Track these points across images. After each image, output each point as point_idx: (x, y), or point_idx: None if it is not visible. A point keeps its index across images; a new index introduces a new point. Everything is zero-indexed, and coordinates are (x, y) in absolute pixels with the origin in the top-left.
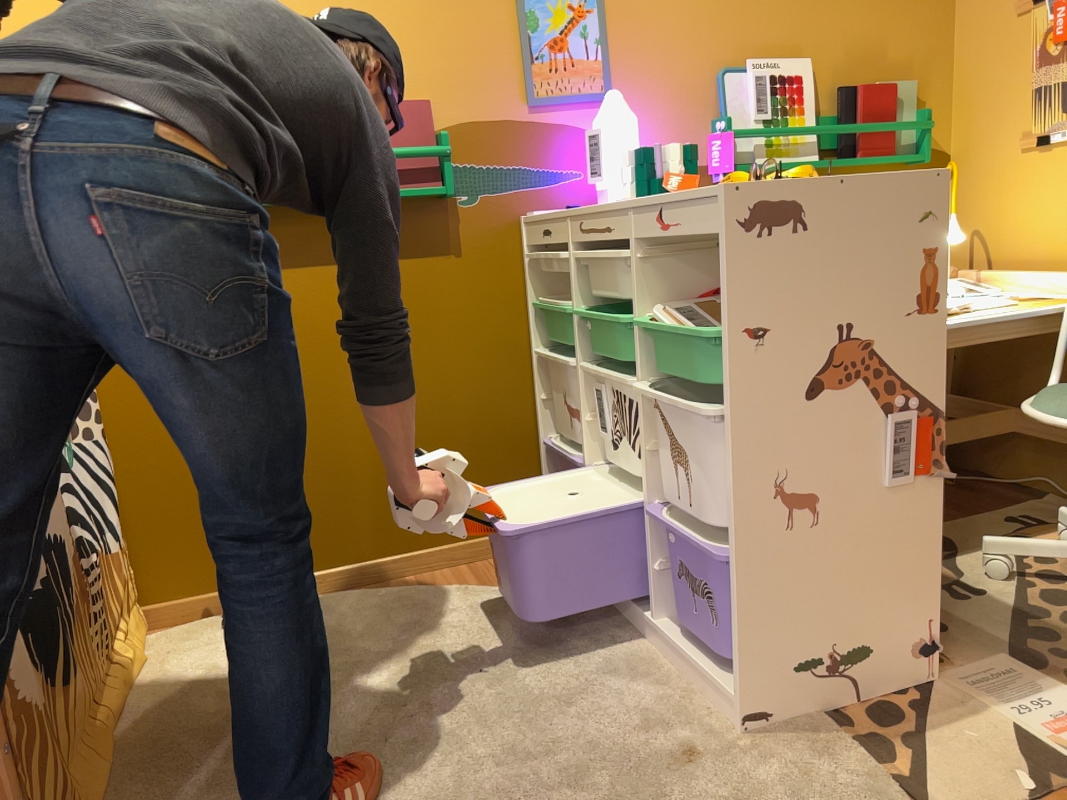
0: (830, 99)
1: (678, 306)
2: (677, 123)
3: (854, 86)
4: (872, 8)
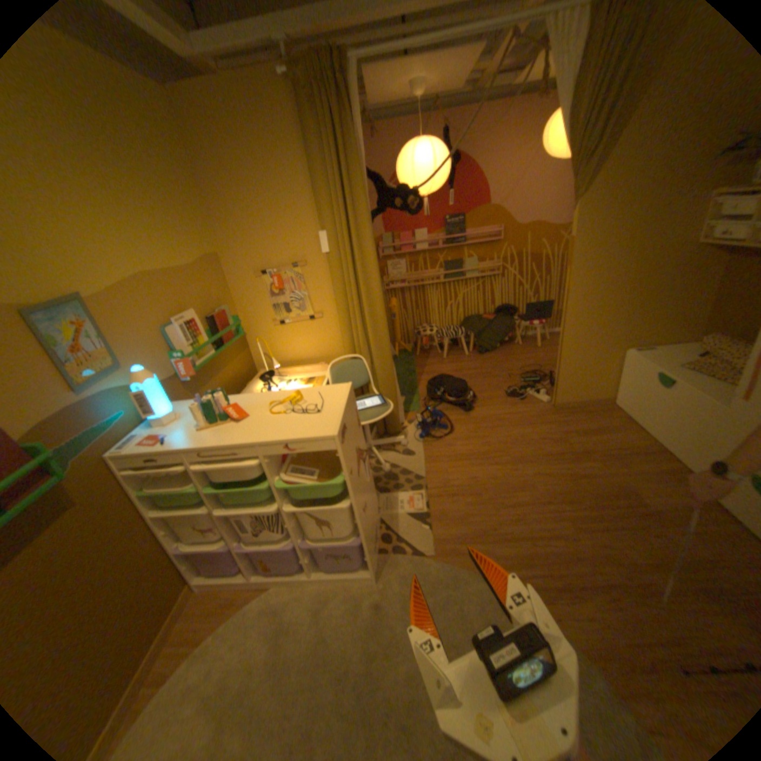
0: (203, 322)
1: (286, 469)
2: (155, 361)
3: (213, 315)
4: (201, 278)
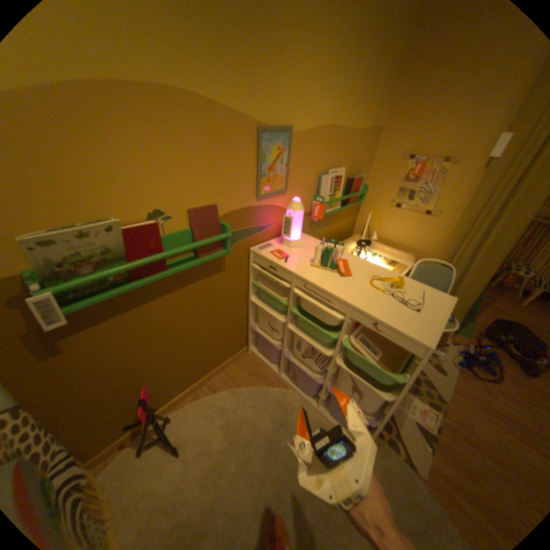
0: (344, 181)
1: (357, 334)
2: (304, 197)
3: (354, 178)
4: (362, 144)
